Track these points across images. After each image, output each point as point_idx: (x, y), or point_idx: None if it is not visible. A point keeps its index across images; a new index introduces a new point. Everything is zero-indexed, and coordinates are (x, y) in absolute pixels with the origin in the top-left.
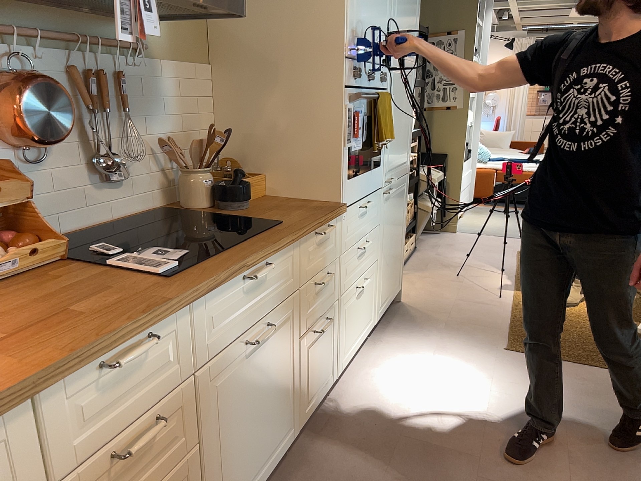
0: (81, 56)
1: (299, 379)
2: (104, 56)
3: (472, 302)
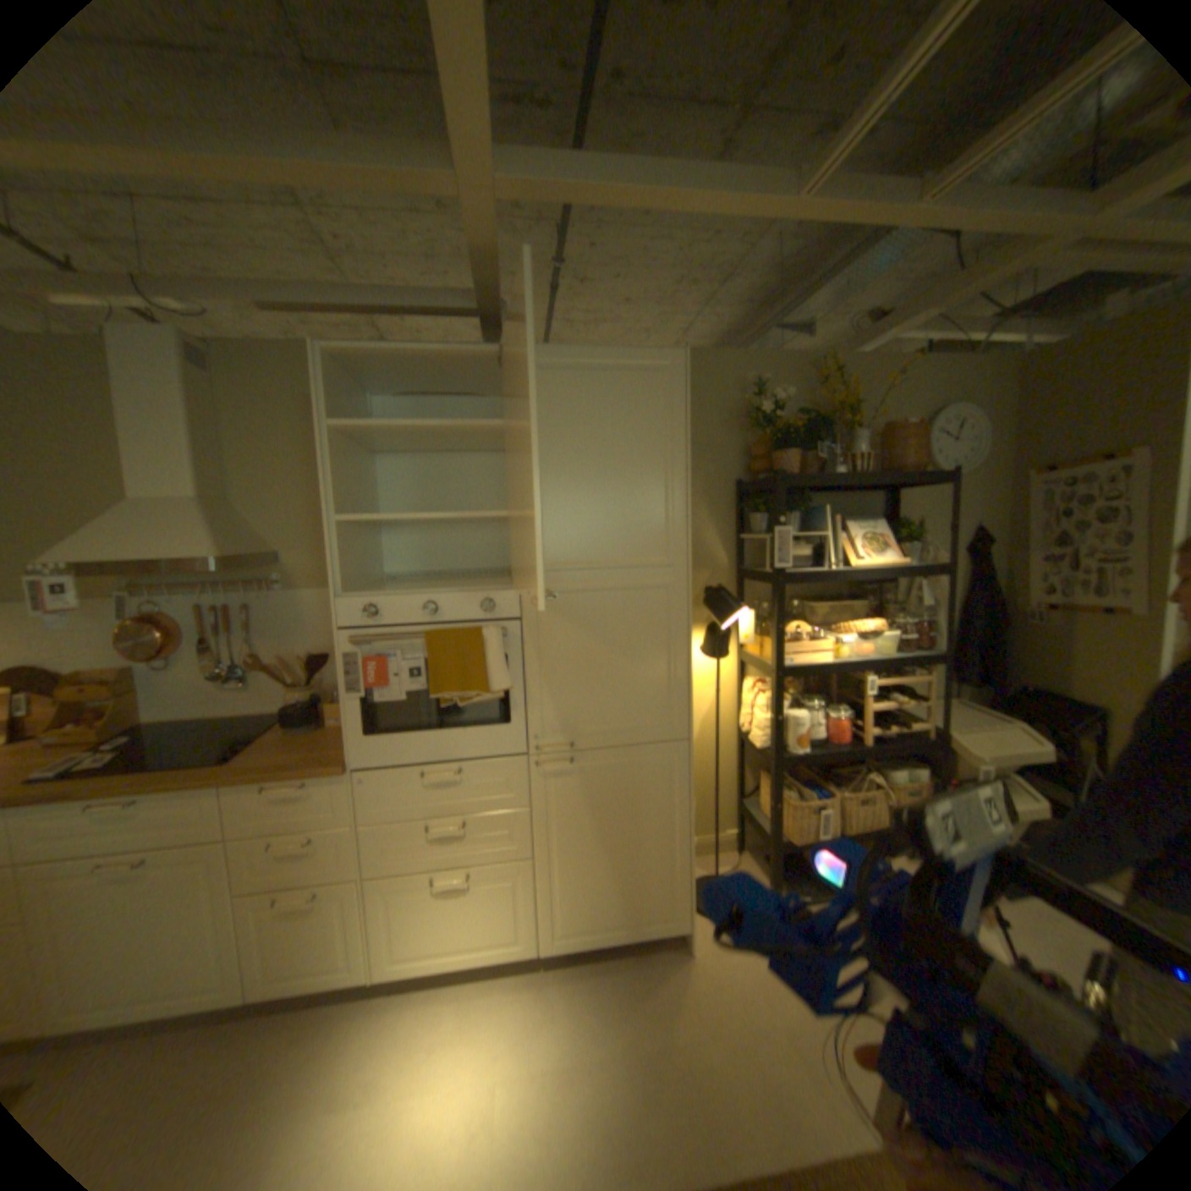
0: (201, 597)
1: (236, 945)
2: (228, 593)
3: (800, 1064)
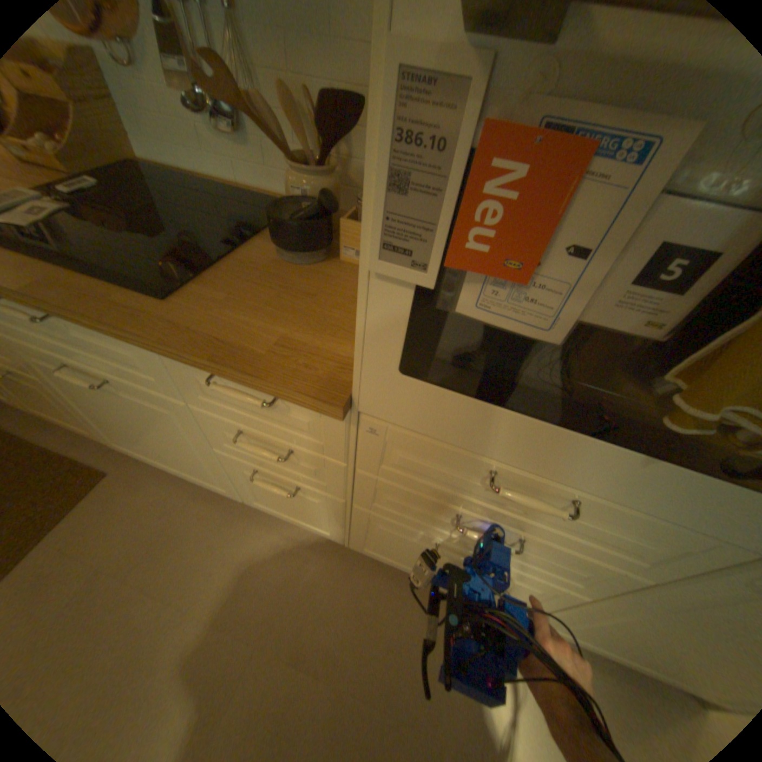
0: None
1: (226, 475)
2: None
3: None
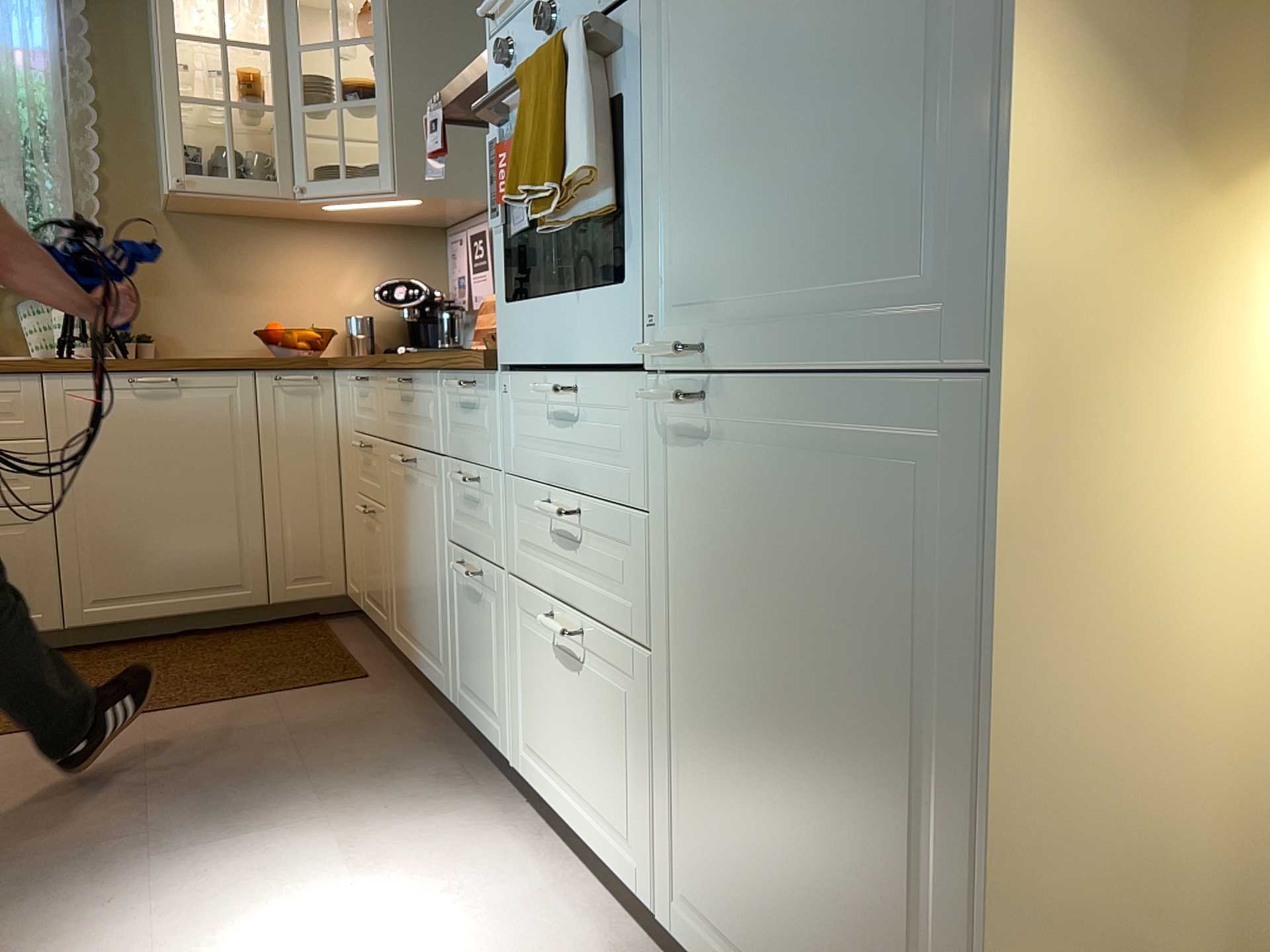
0: None
1: (449, 614)
2: None
3: None
